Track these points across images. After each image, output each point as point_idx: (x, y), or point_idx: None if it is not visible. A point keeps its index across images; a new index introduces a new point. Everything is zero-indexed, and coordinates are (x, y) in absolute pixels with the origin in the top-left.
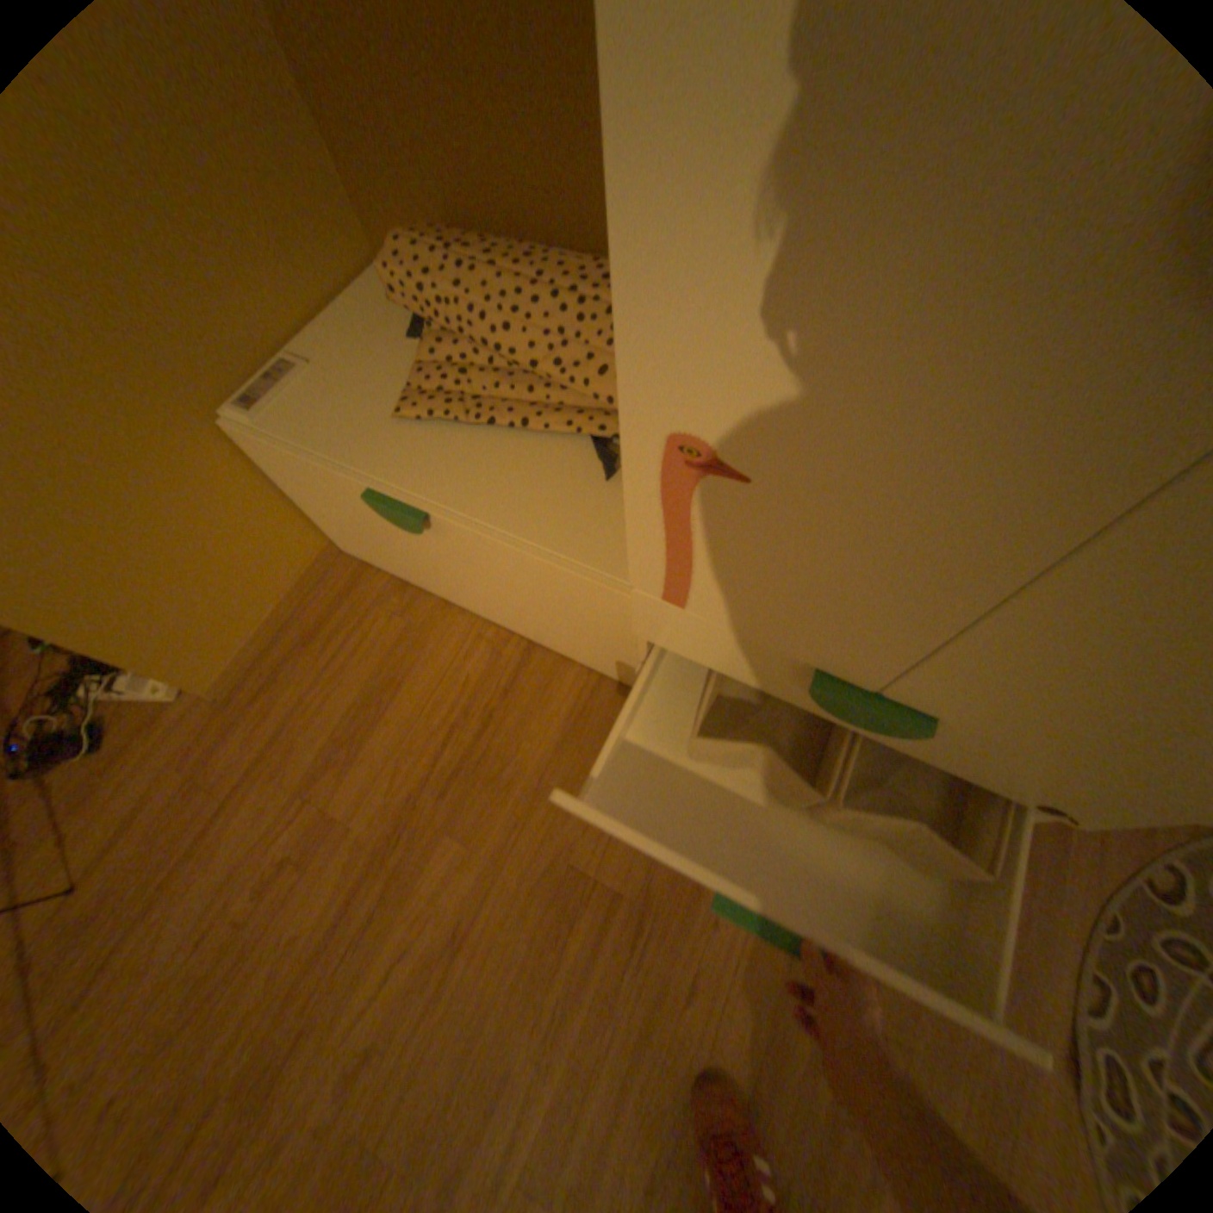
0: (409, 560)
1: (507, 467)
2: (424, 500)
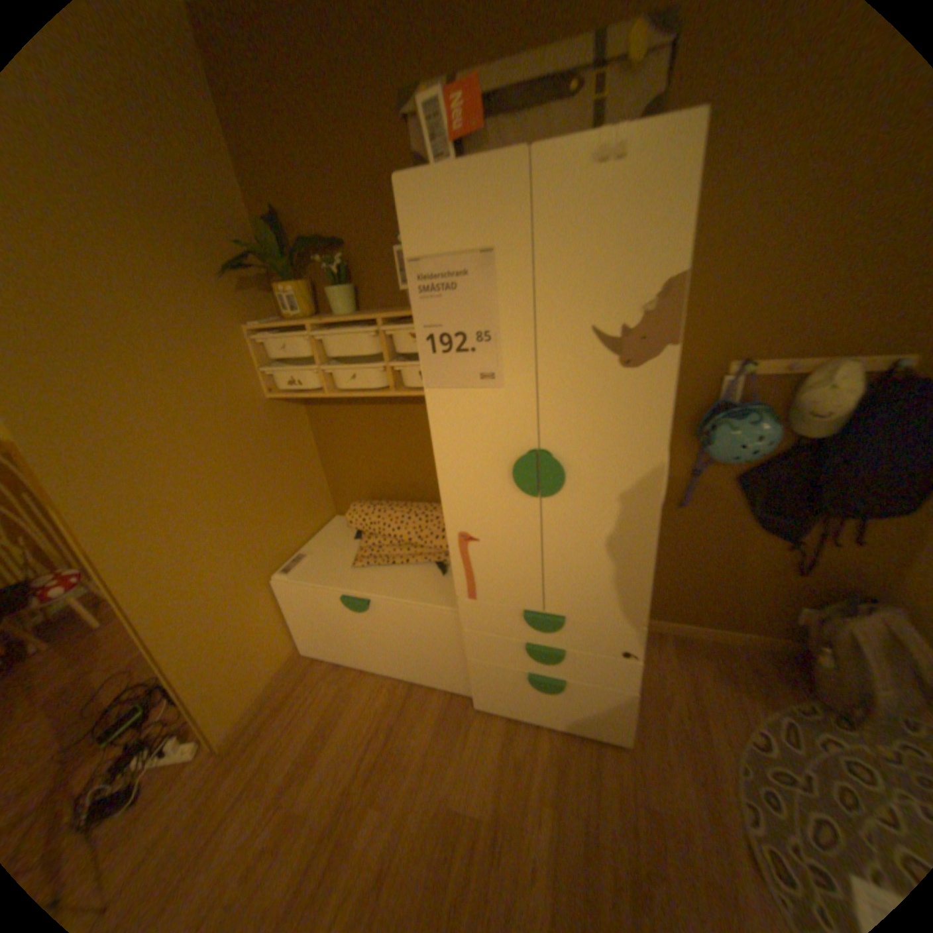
0: (347, 643)
1: (401, 578)
2: (368, 595)
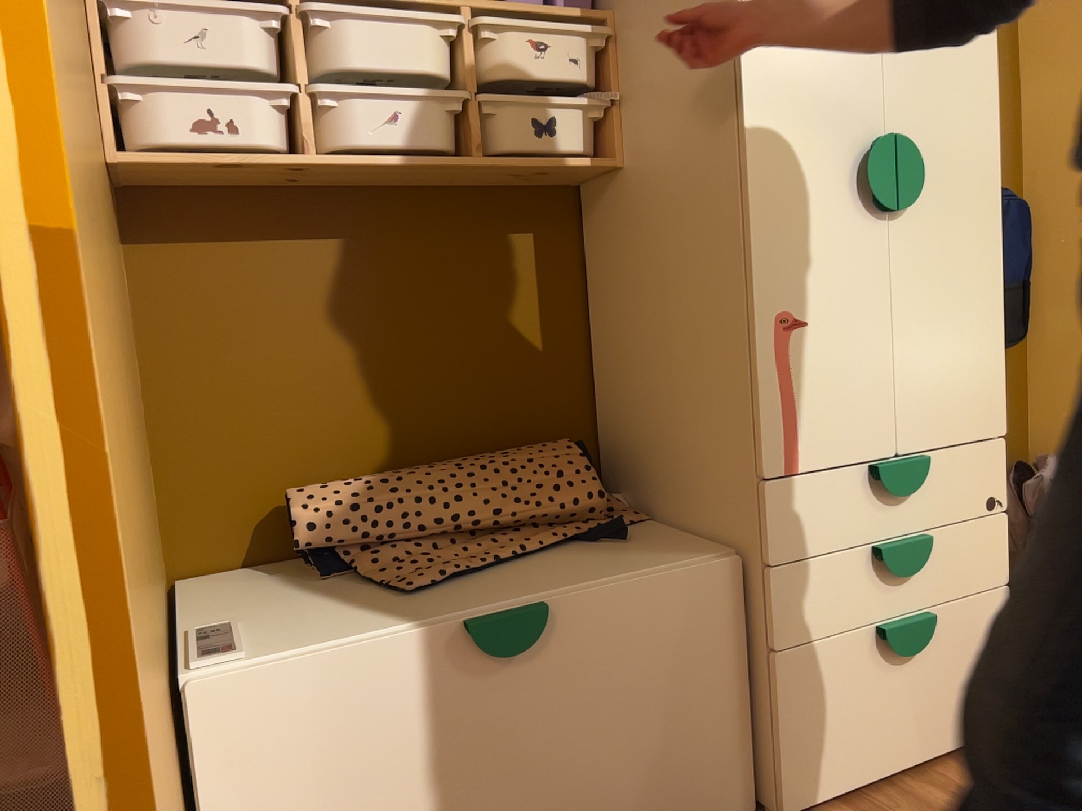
0: None
1: (552, 568)
2: (529, 602)
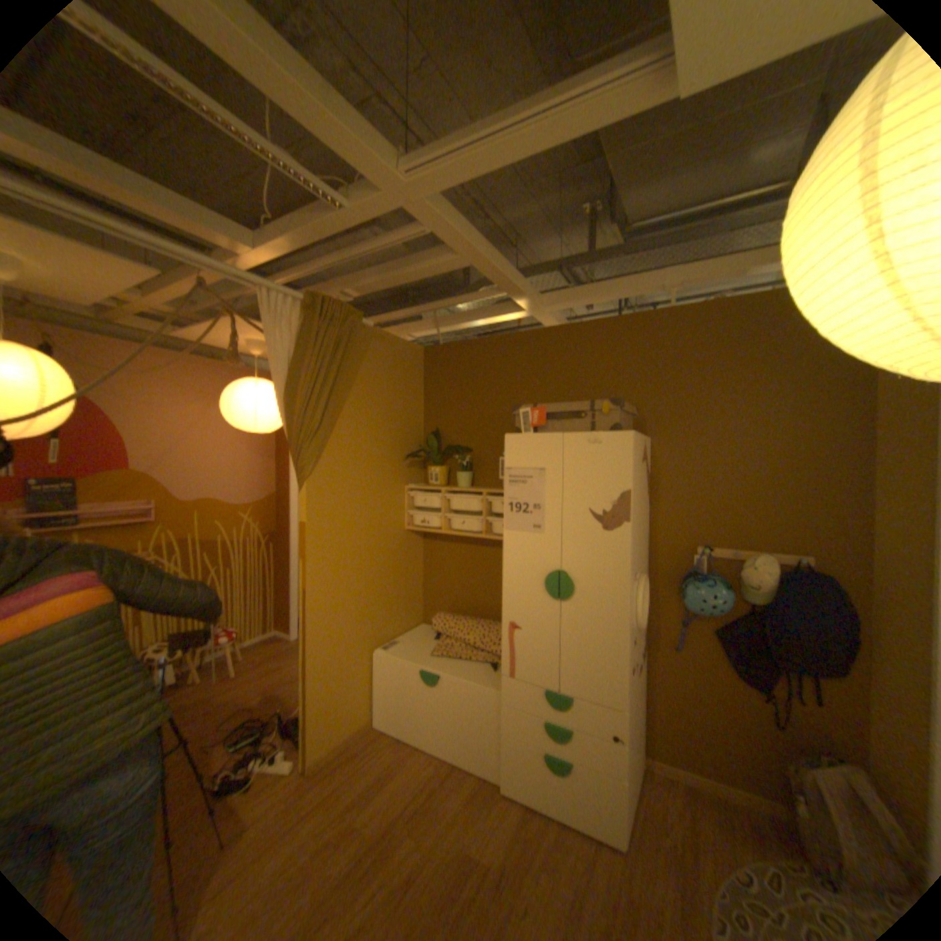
0: (412, 718)
1: (464, 669)
2: (439, 674)
